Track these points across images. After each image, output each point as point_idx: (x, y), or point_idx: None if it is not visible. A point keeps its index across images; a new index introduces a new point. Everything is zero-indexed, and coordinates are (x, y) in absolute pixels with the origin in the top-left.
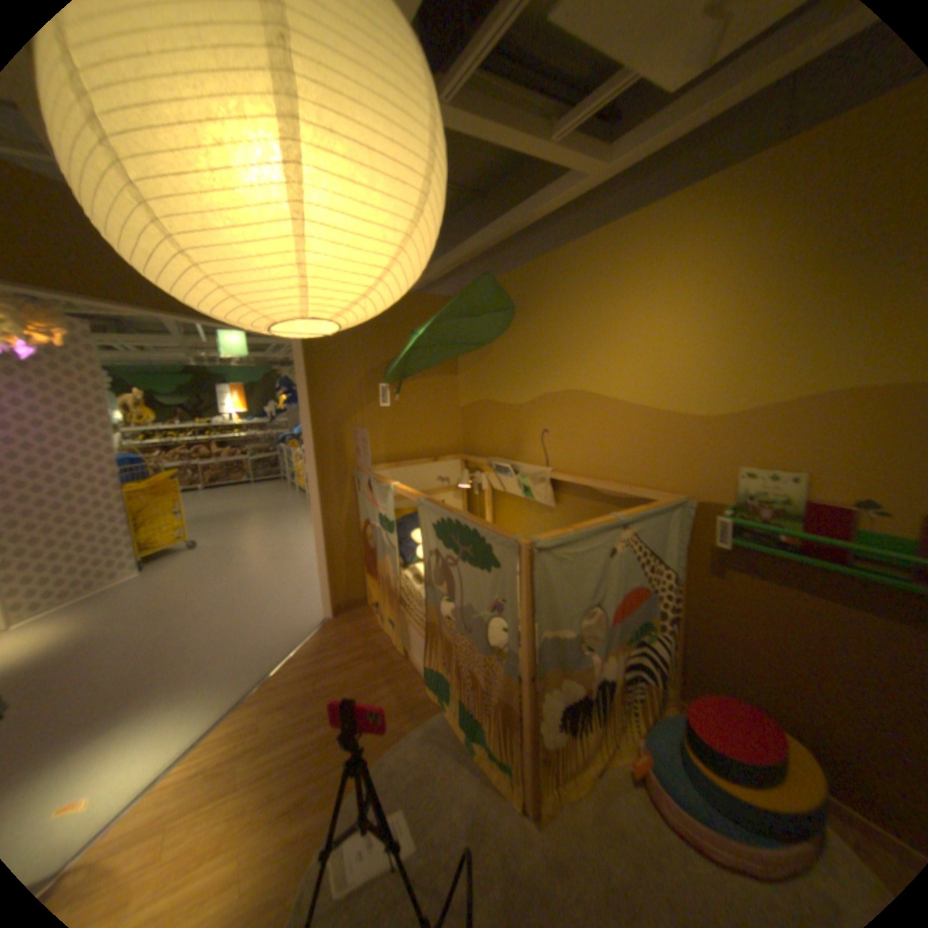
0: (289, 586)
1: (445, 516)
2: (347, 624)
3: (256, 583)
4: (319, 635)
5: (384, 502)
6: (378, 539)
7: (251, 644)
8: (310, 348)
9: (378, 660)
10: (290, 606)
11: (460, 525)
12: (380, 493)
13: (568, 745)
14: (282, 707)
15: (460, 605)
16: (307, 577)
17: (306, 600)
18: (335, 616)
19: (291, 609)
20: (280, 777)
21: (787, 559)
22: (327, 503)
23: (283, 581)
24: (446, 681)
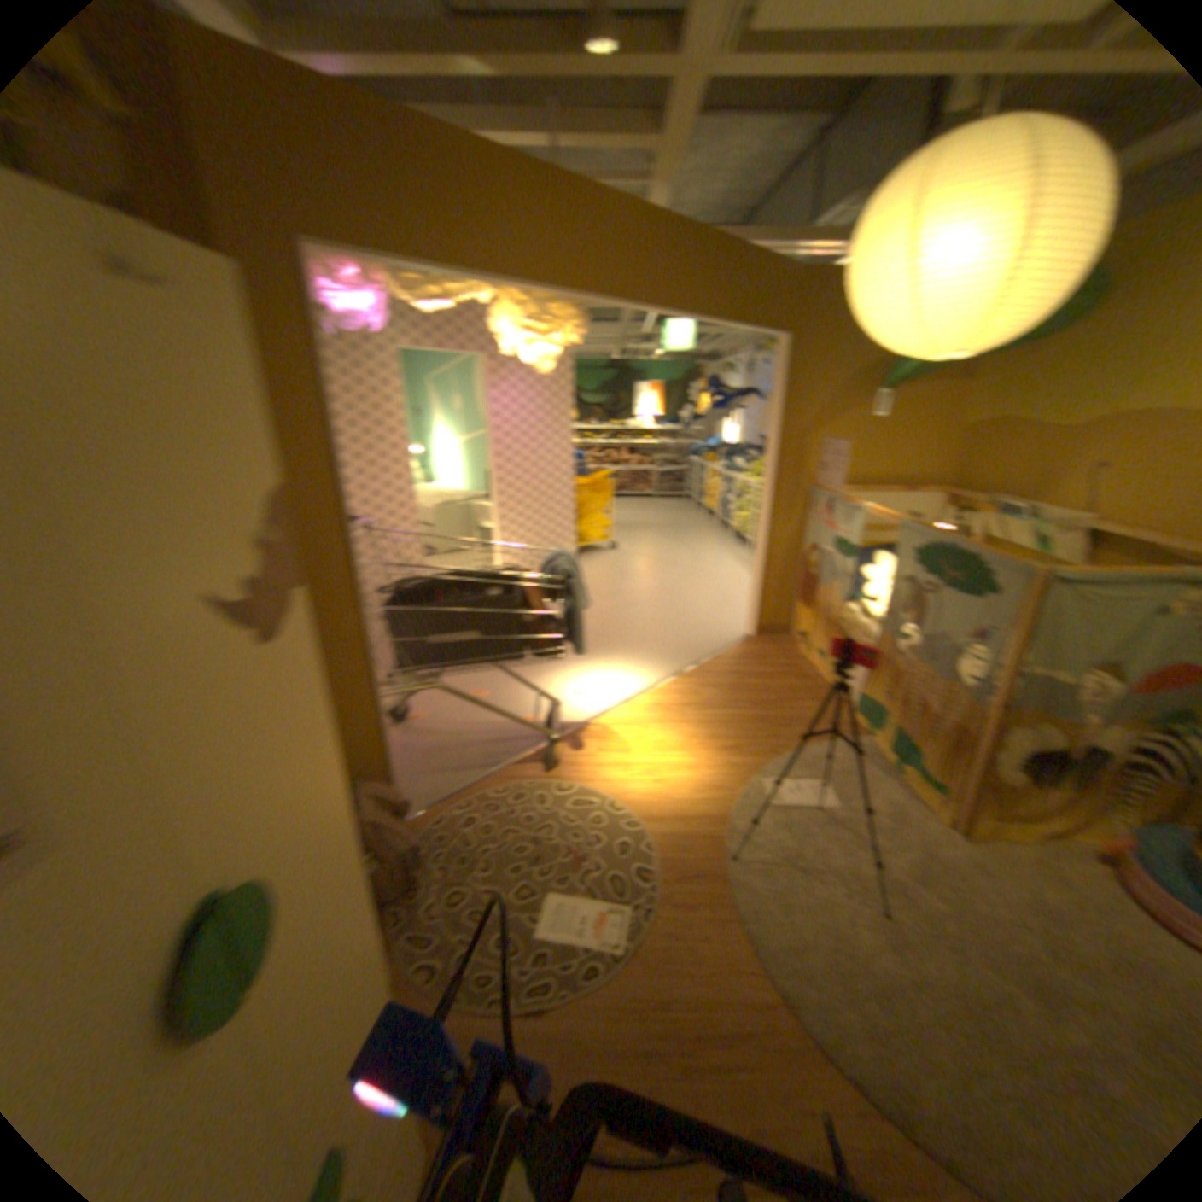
0: (710, 600)
1: (939, 539)
2: (771, 645)
3: (678, 590)
4: (744, 646)
5: (850, 524)
6: (830, 564)
7: (683, 636)
8: (797, 344)
9: (804, 681)
10: (713, 616)
11: (957, 549)
12: (848, 513)
13: (1027, 787)
14: (717, 687)
15: (931, 632)
16: (726, 596)
17: (727, 615)
18: (759, 635)
19: (714, 619)
20: (722, 728)
21: None
22: (776, 519)
23: (703, 594)
24: (889, 706)
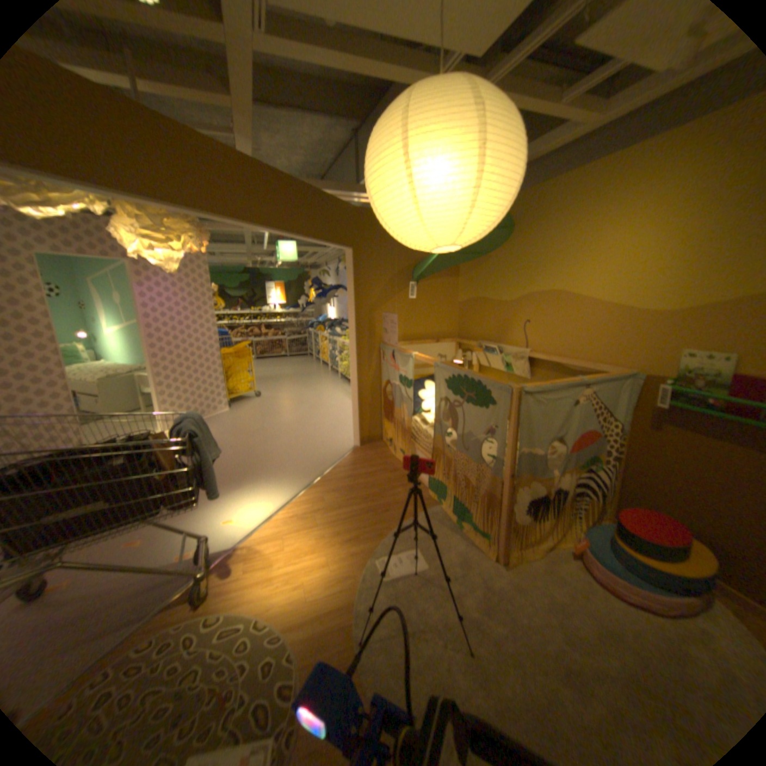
0: (327, 424)
1: (456, 373)
2: (370, 451)
3: (305, 420)
4: (352, 455)
5: (405, 366)
6: (397, 393)
7: (309, 455)
8: (356, 255)
9: (393, 473)
10: (330, 436)
11: (467, 378)
12: (403, 359)
13: (530, 524)
14: (336, 491)
15: (461, 432)
16: (338, 420)
17: (340, 434)
18: (362, 445)
19: (331, 438)
20: (341, 524)
21: (711, 415)
22: (361, 366)
23: (322, 421)
24: (446, 483)
